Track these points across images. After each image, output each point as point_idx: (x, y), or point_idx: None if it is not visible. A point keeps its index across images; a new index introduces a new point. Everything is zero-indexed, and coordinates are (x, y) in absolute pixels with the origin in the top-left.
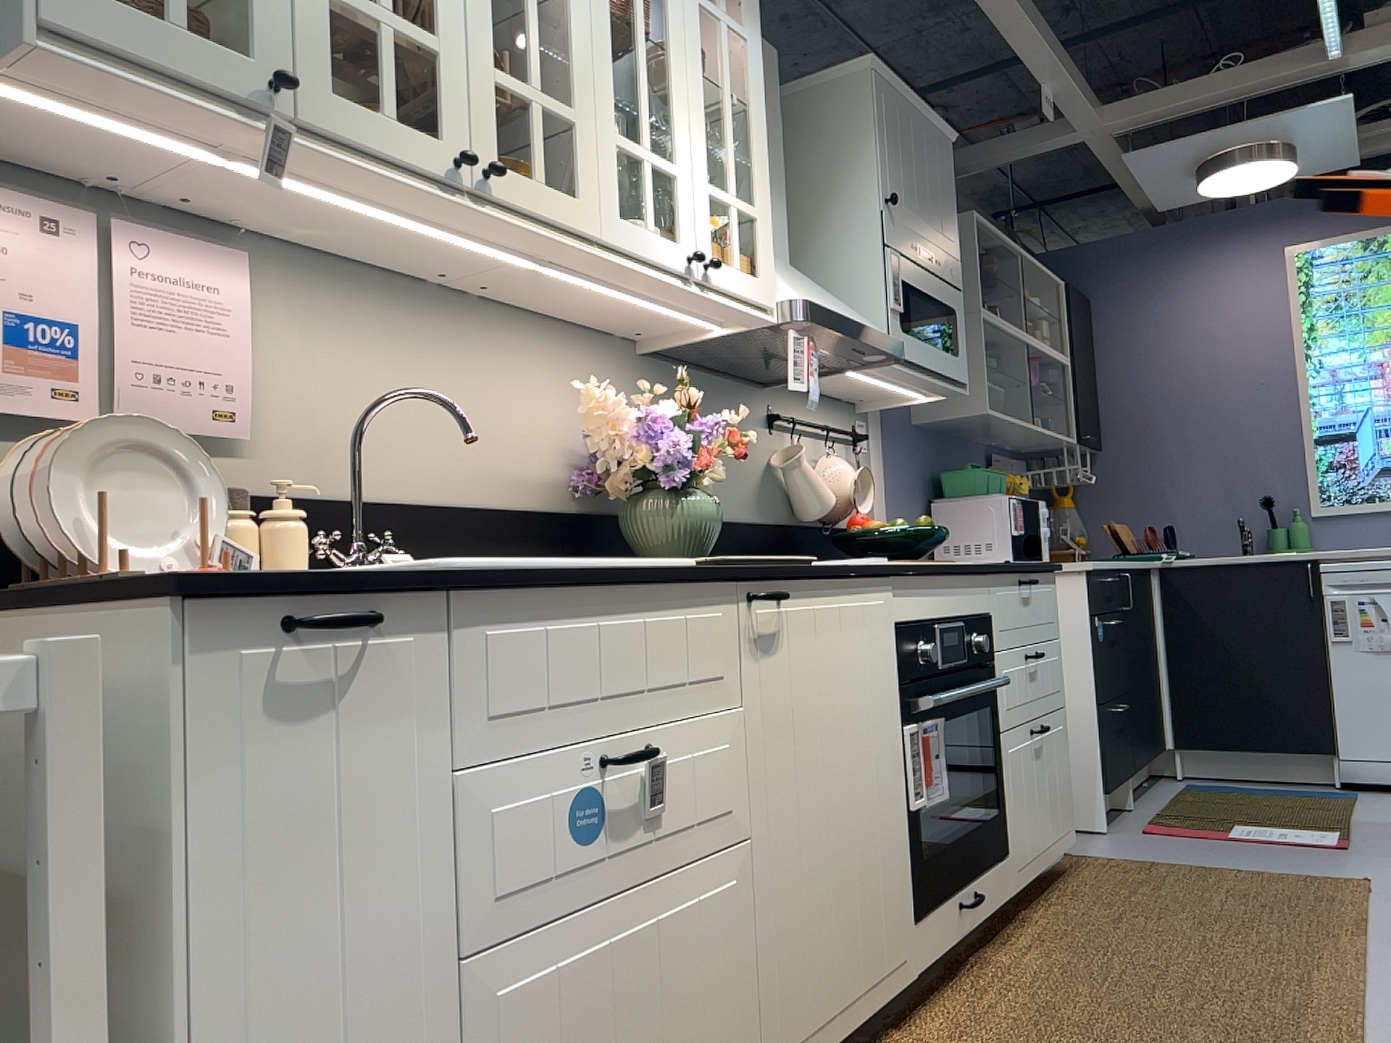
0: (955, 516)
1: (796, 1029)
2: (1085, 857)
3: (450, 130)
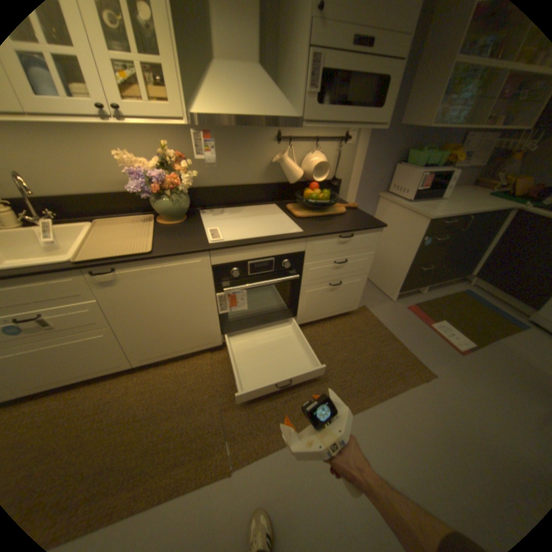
0: (403, 172)
1: (146, 357)
2: (366, 311)
3: None
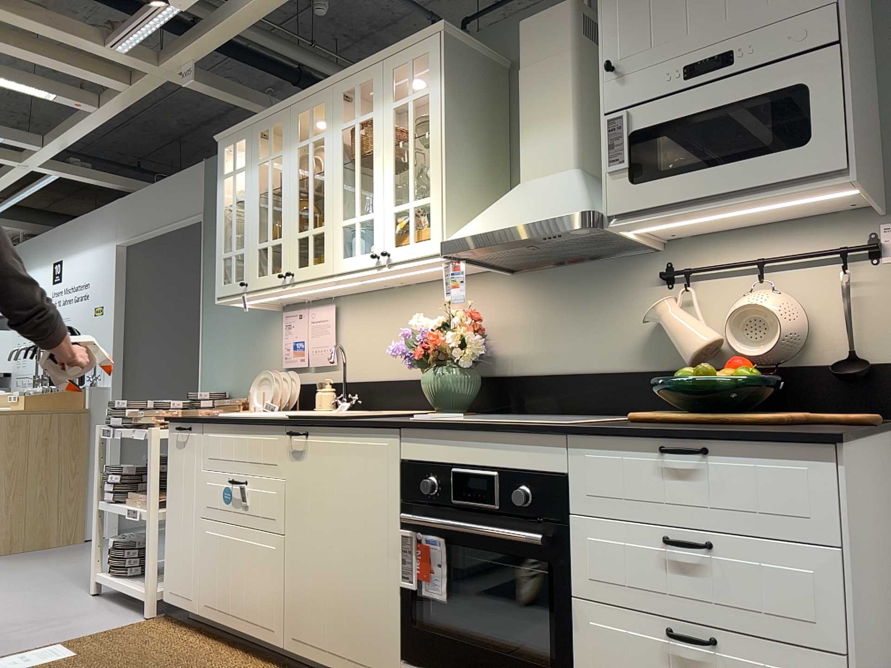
0: None
1: (300, 633)
2: None
3: (283, 266)
